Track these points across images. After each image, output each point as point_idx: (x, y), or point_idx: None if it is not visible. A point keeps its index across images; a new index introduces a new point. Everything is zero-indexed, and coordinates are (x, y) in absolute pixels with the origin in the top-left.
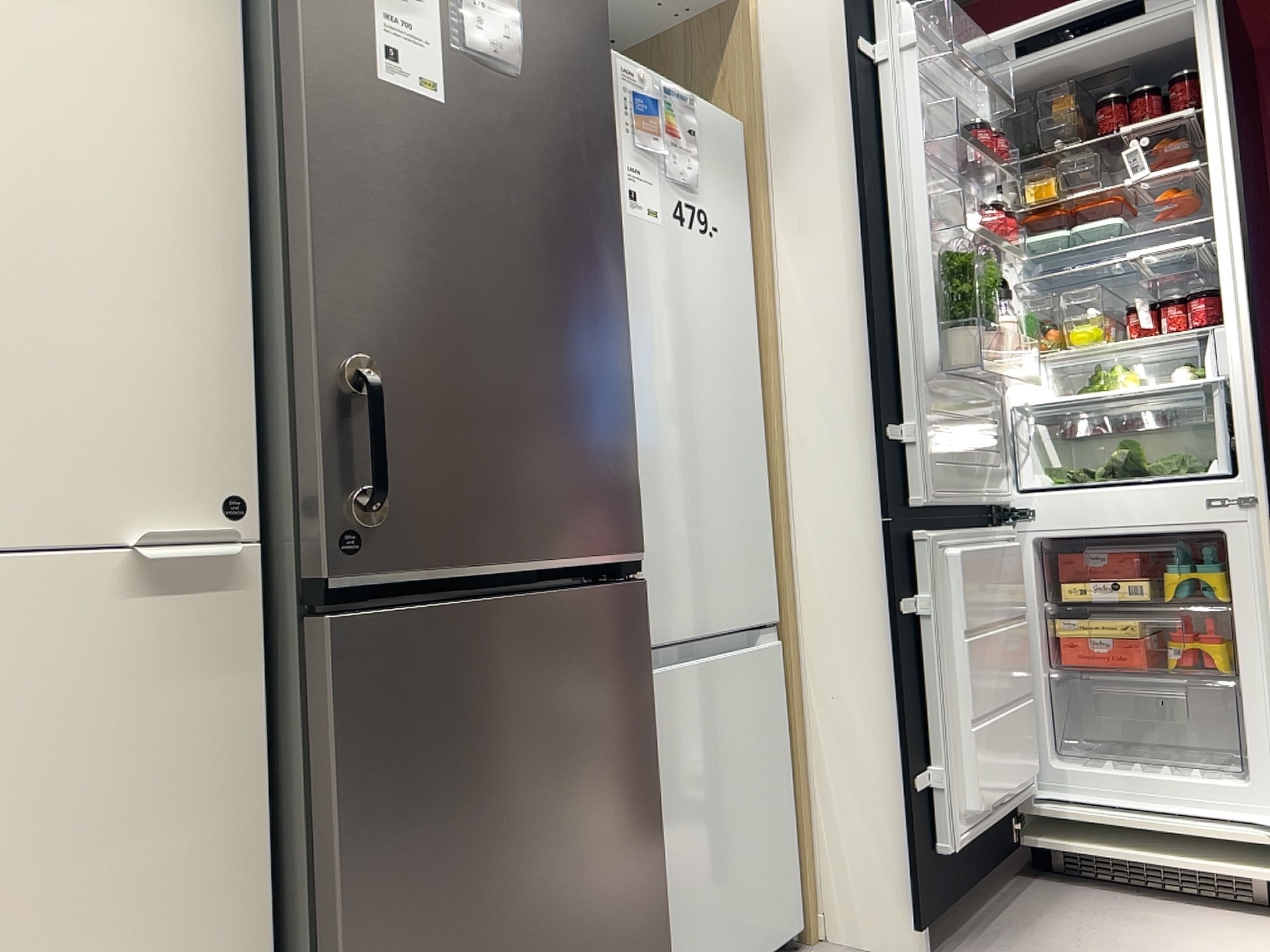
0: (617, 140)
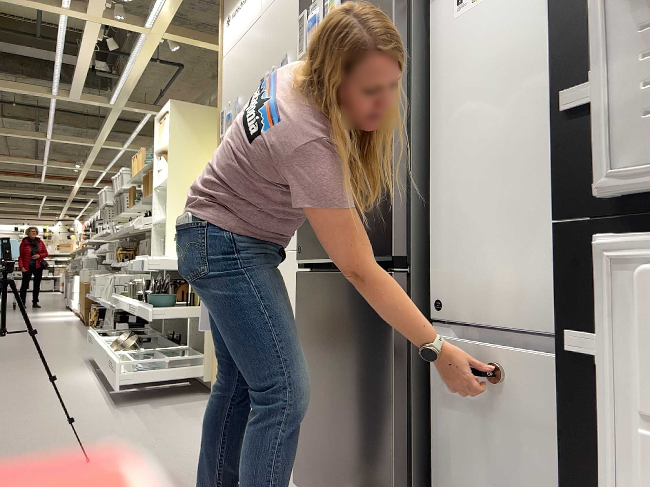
0: None
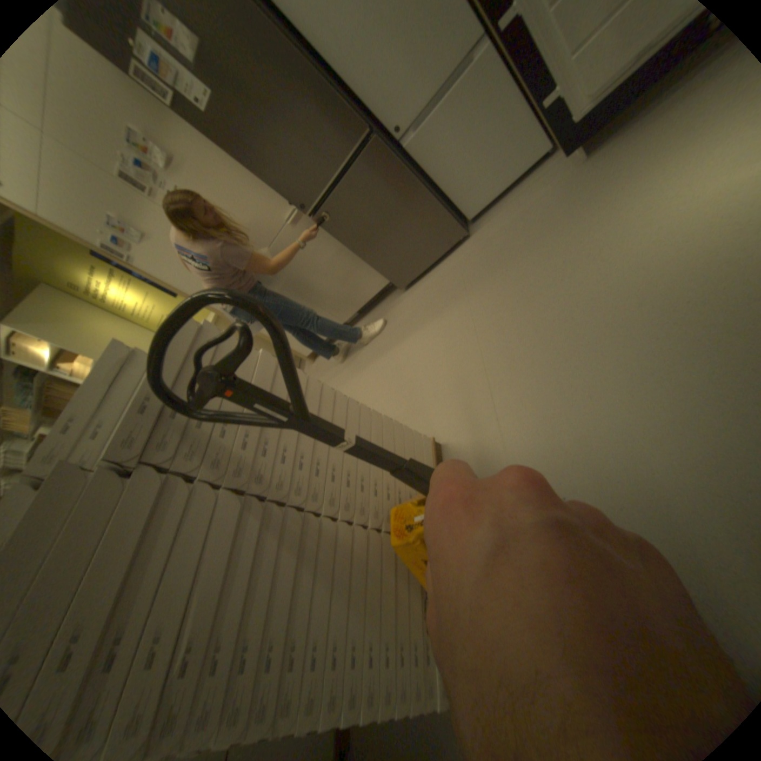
0: None
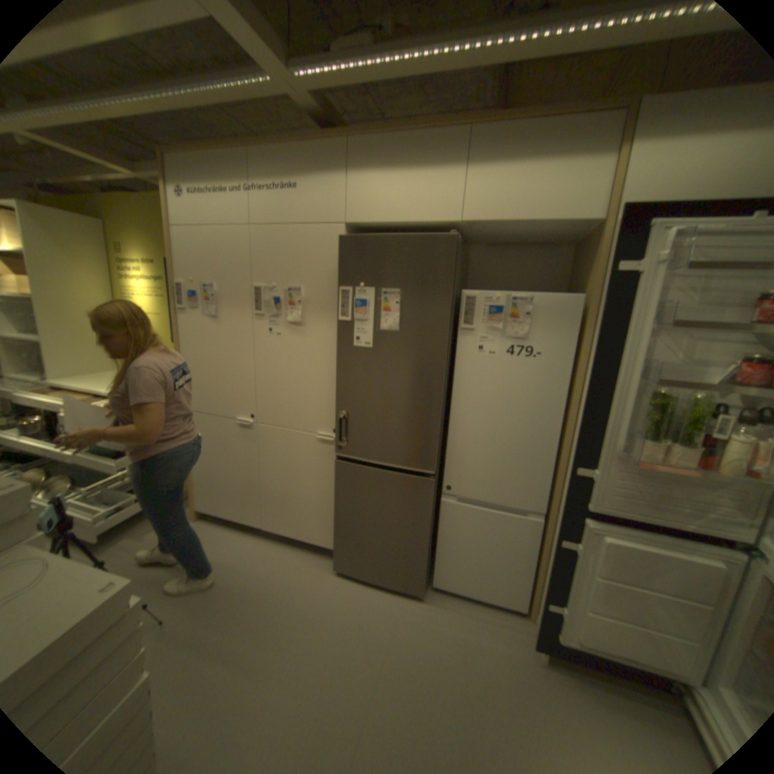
0: (474, 328)
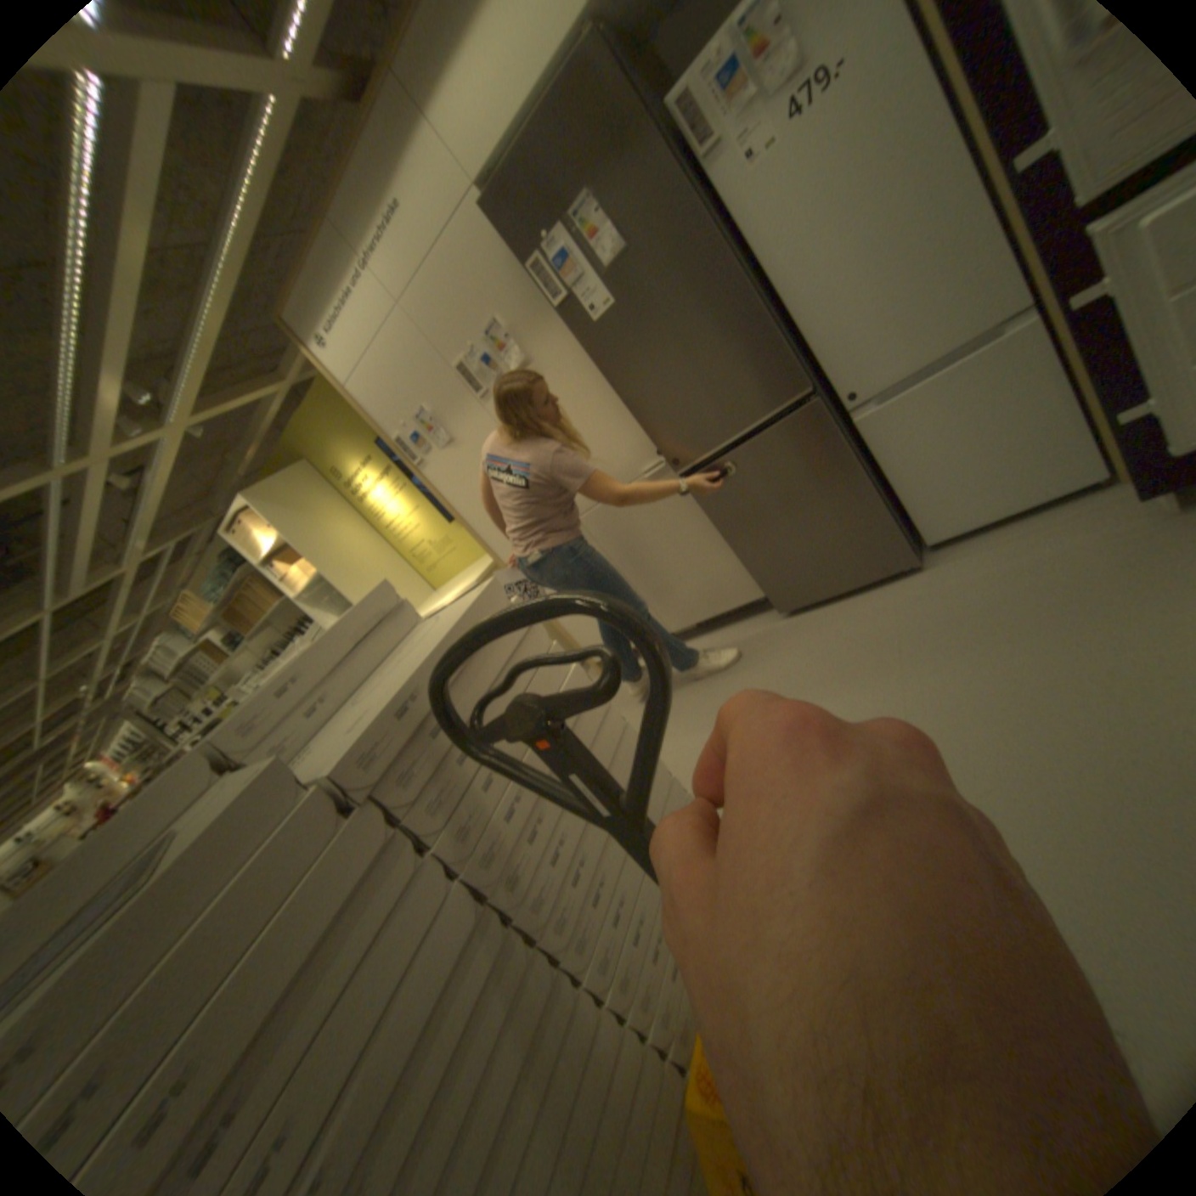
0: (718, 134)
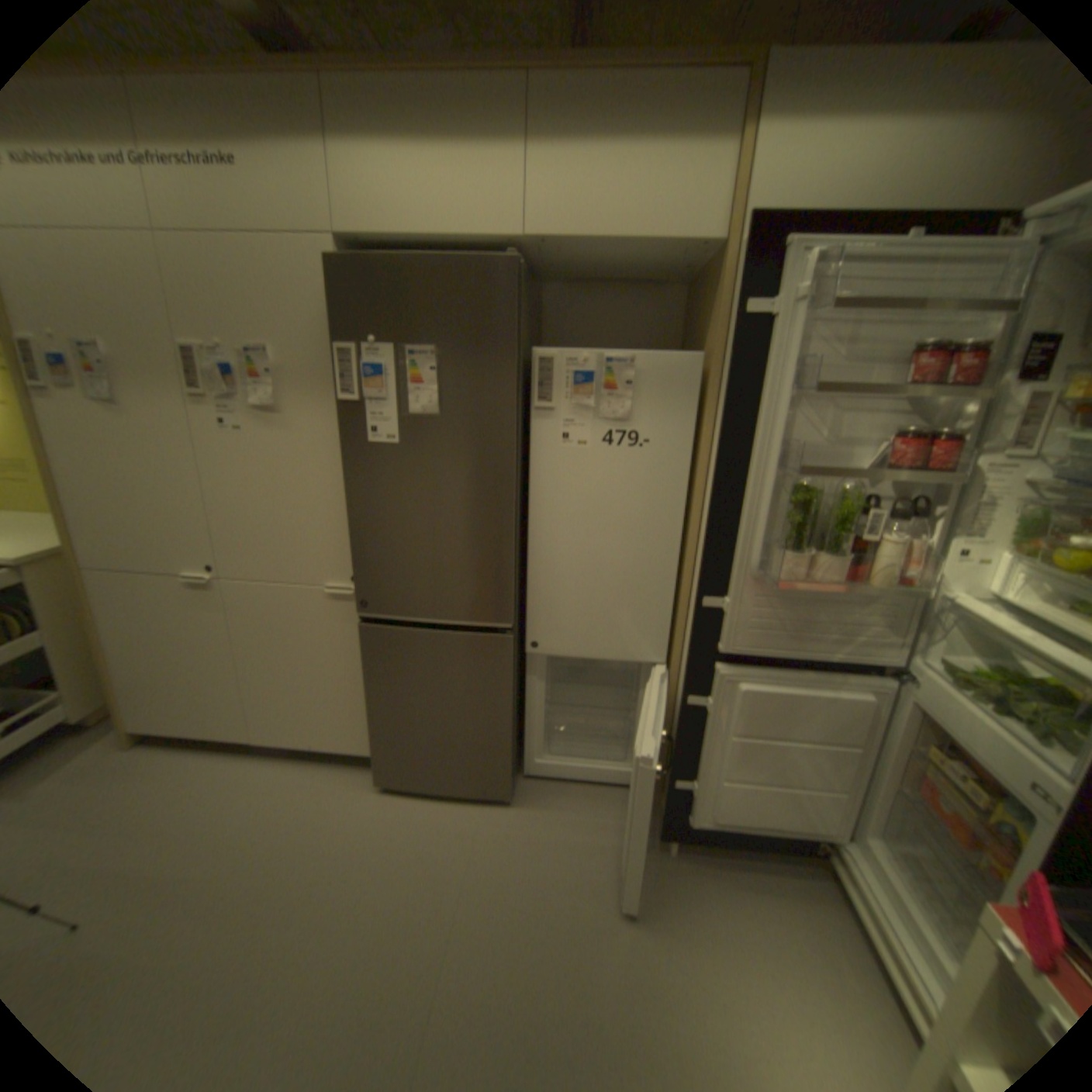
0: (555, 407)
